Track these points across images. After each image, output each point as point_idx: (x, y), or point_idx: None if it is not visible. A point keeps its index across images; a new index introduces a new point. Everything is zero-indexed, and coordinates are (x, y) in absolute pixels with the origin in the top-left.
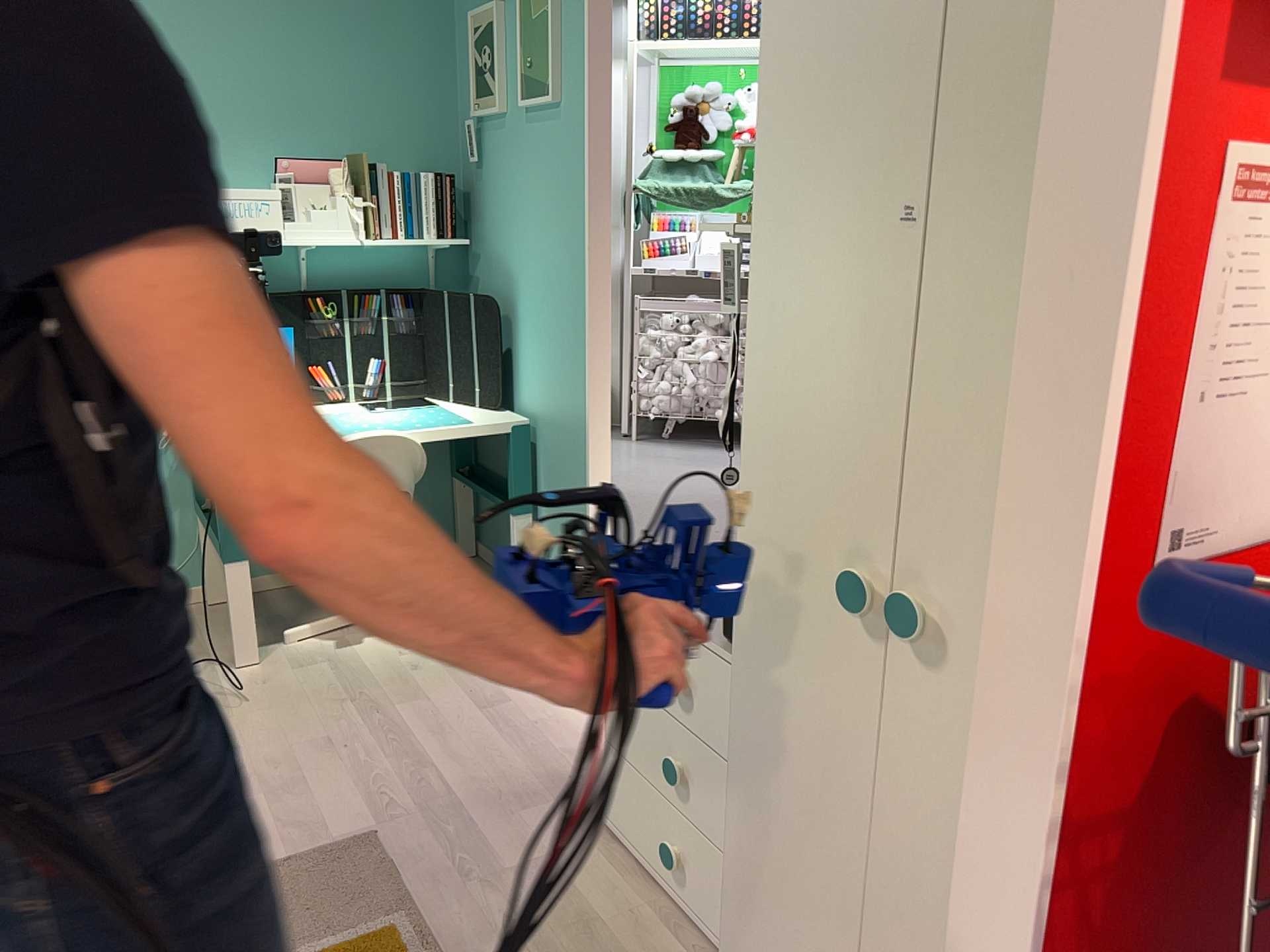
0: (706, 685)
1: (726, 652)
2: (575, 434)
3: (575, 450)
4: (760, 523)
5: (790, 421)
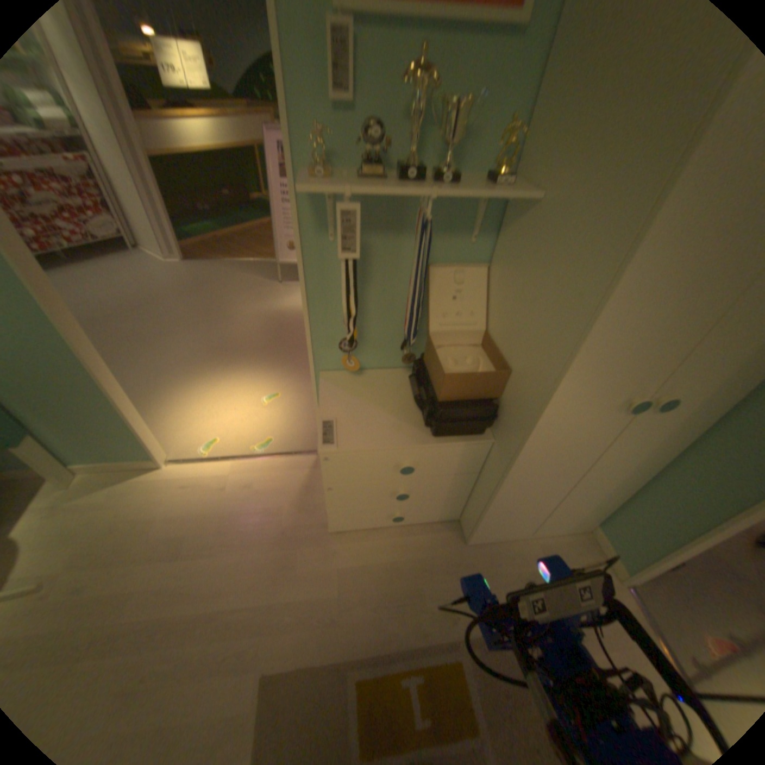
0: (426, 459)
1: (444, 442)
2: (59, 365)
3: (67, 375)
4: (568, 400)
5: (618, 352)
